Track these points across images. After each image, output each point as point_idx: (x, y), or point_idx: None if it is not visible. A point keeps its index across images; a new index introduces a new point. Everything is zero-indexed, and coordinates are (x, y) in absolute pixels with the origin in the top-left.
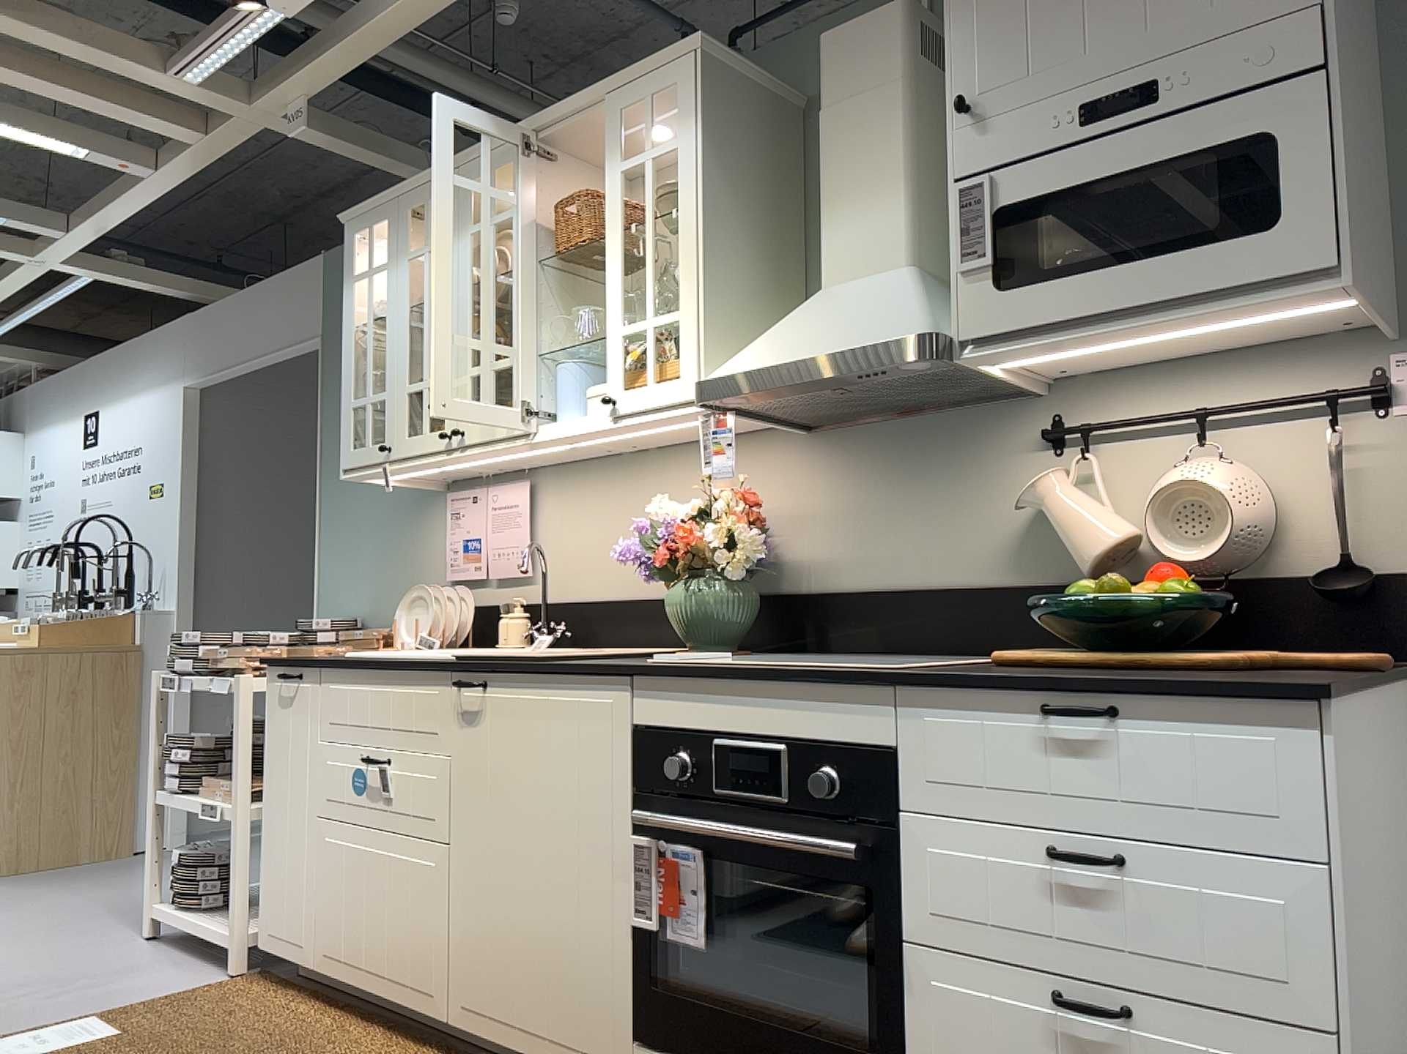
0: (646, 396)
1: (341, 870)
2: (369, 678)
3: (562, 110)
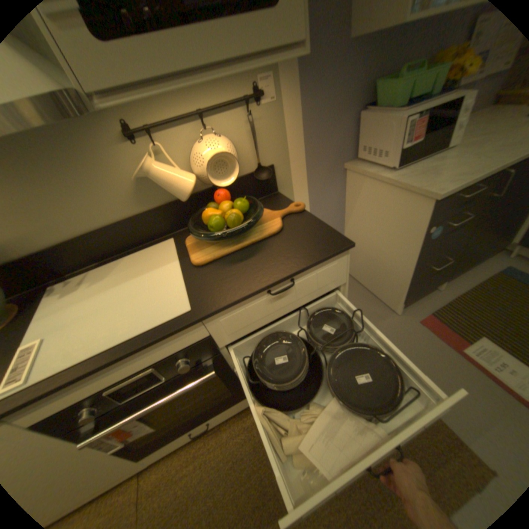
0: None
1: None
2: None
3: None
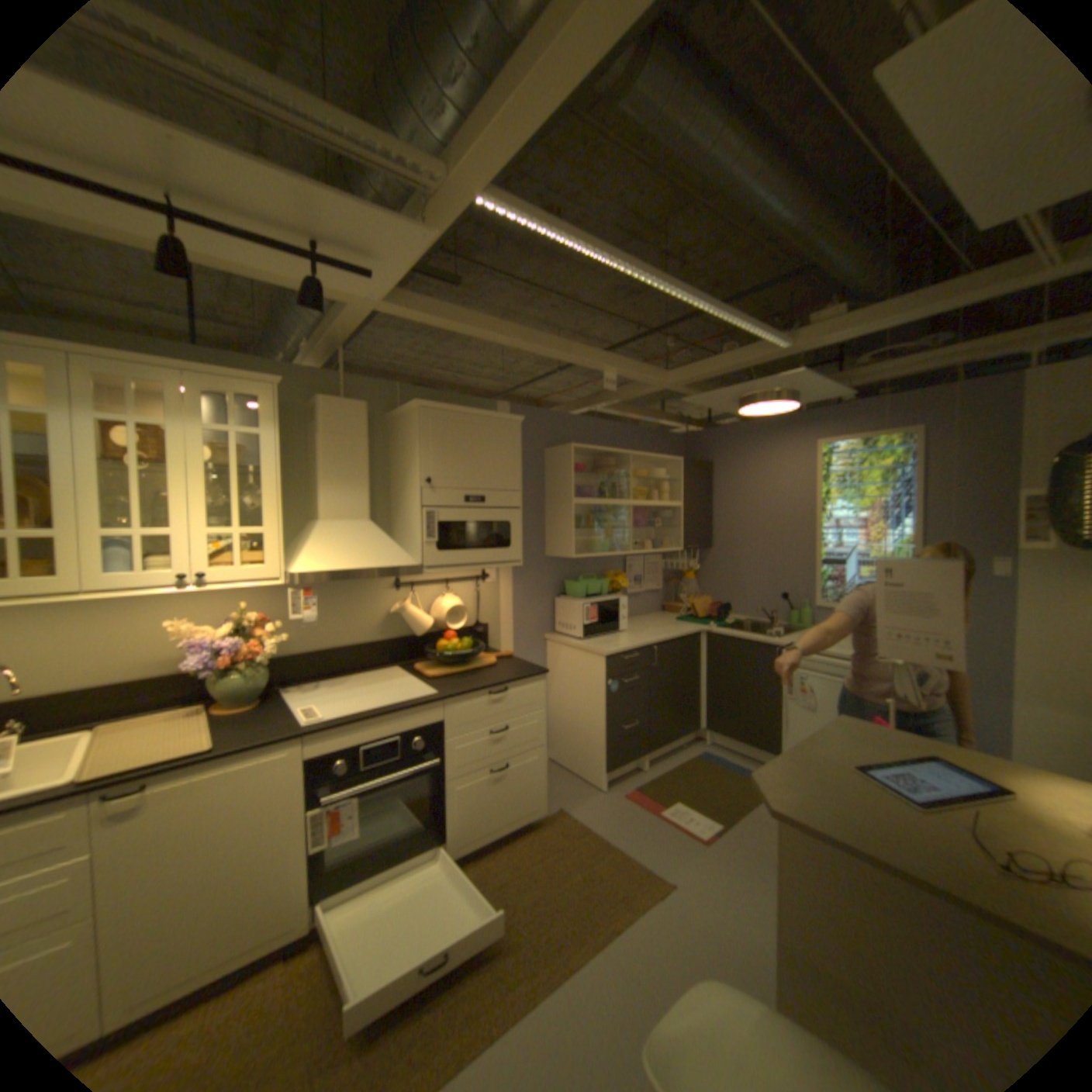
0: (238, 574)
1: None
2: None
3: (134, 357)
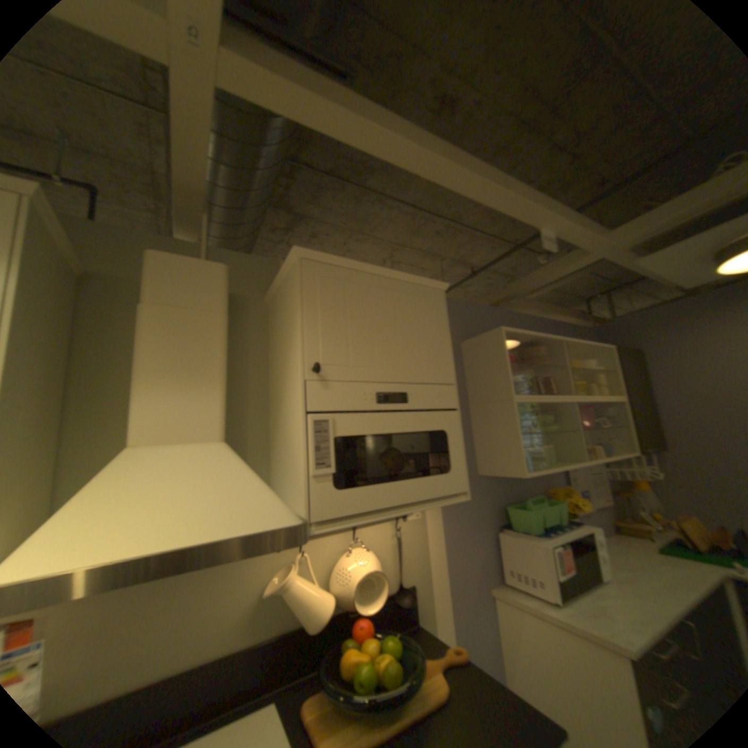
0: None
1: None
2: None
3: None
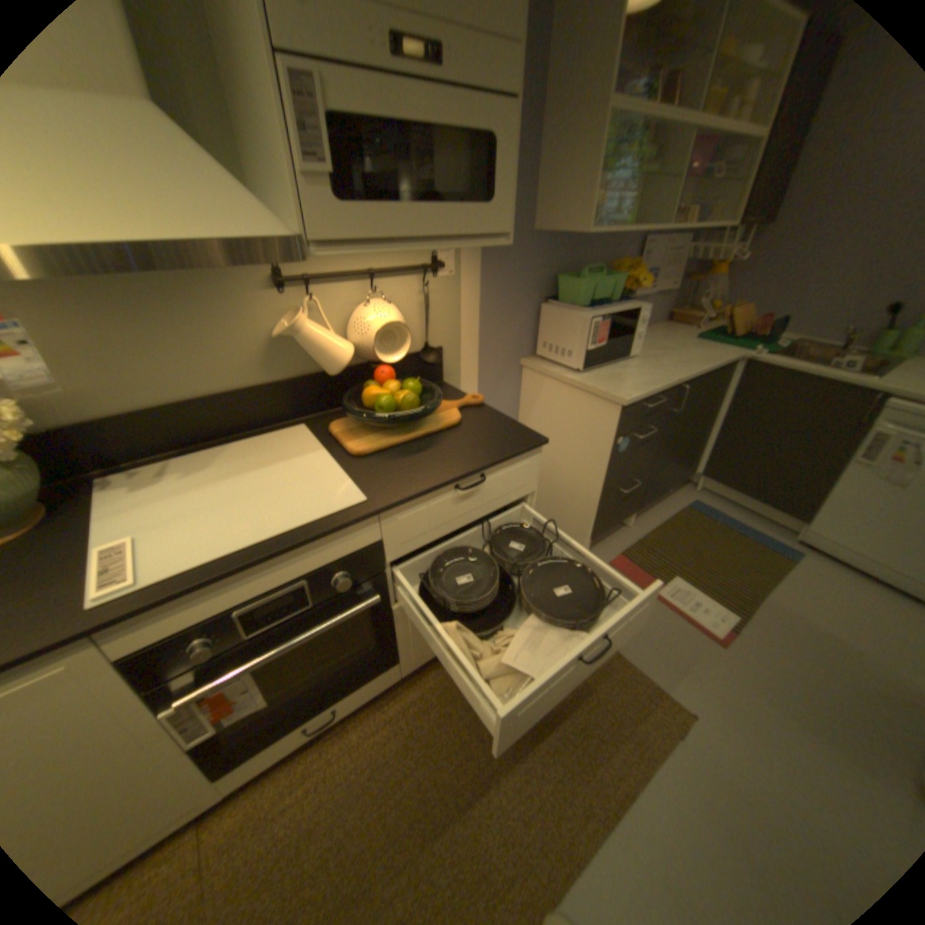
0: None
1: None
2: None
3: None
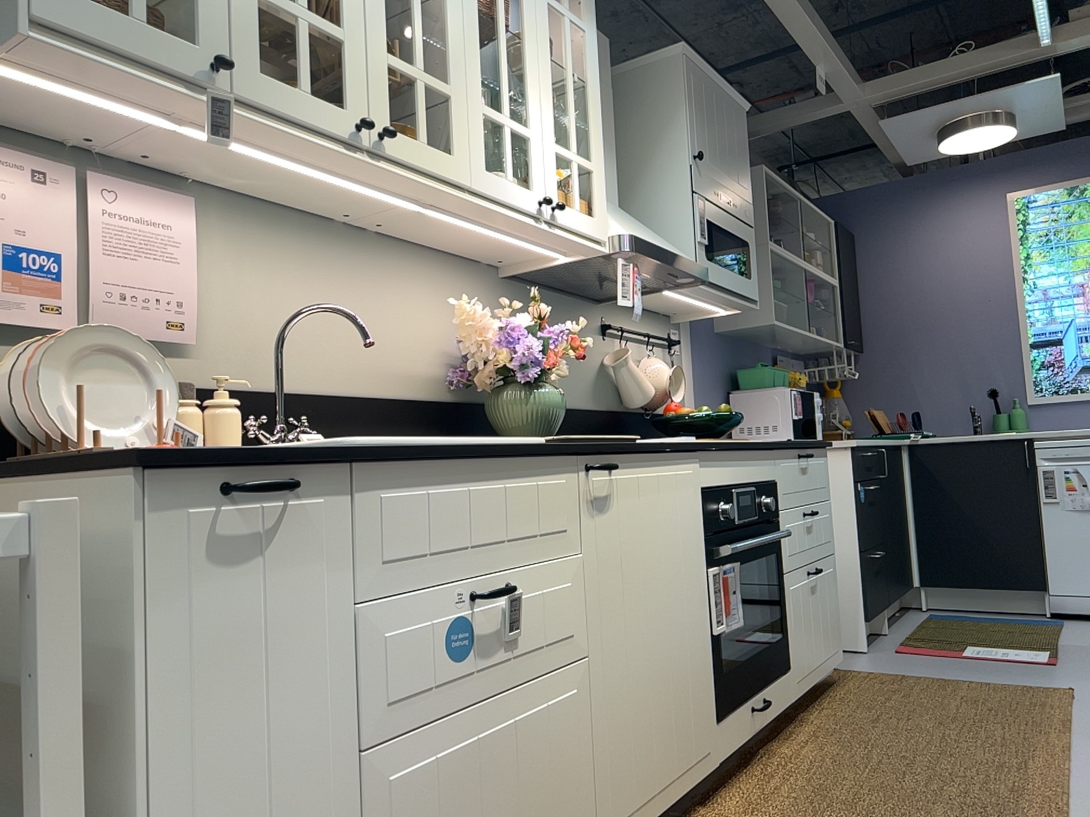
0: (577, 220)
1: (431, 808)
2: (462, 472)
3: None
